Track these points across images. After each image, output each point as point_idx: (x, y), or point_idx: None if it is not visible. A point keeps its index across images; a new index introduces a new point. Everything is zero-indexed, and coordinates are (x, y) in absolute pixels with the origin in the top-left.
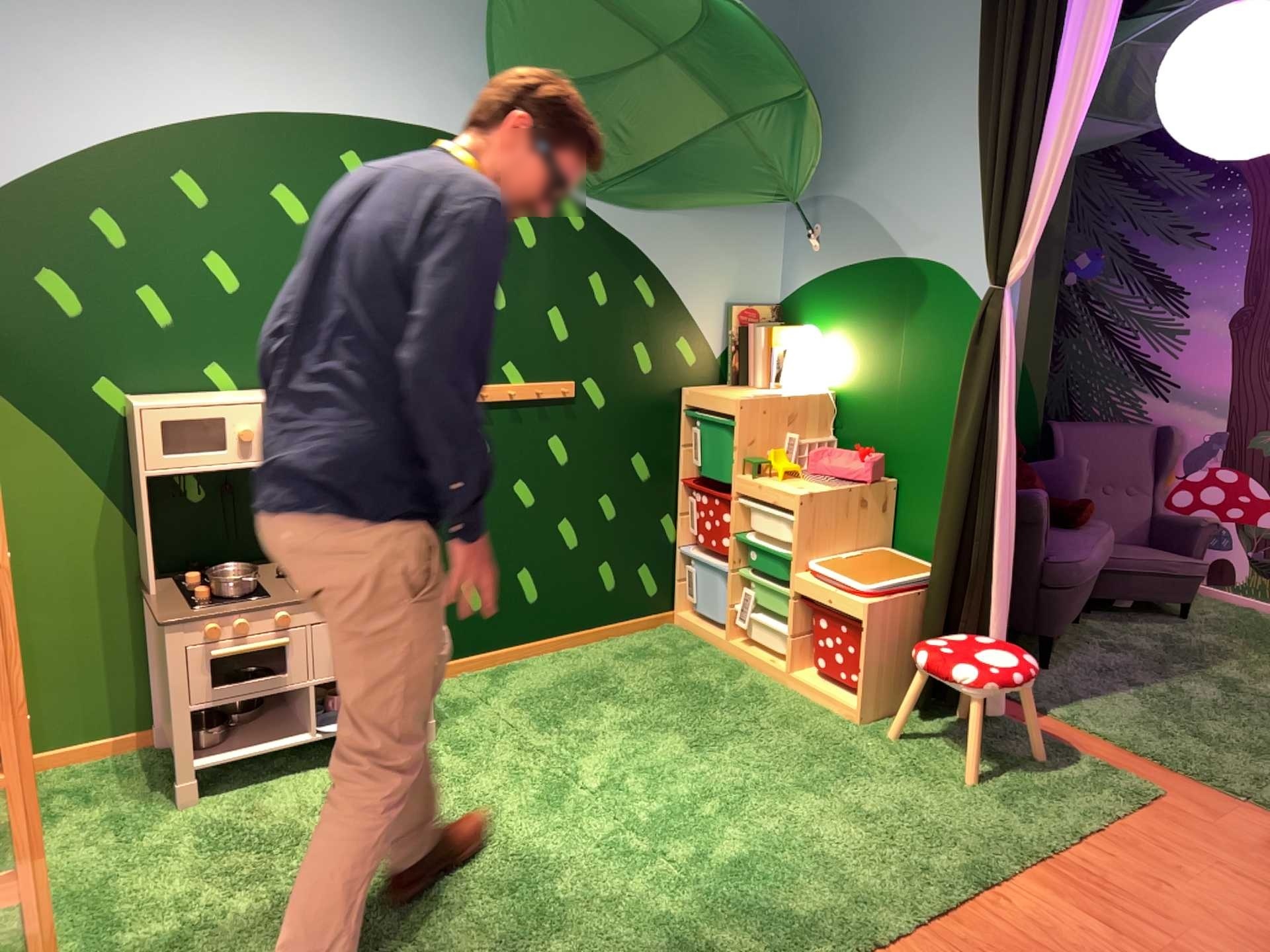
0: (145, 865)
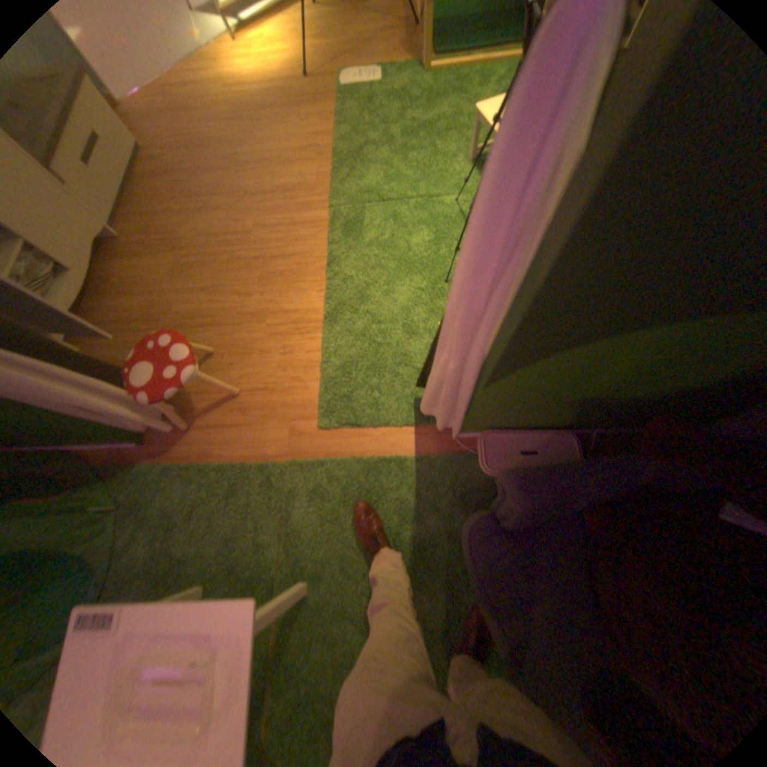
0: (487, 85)
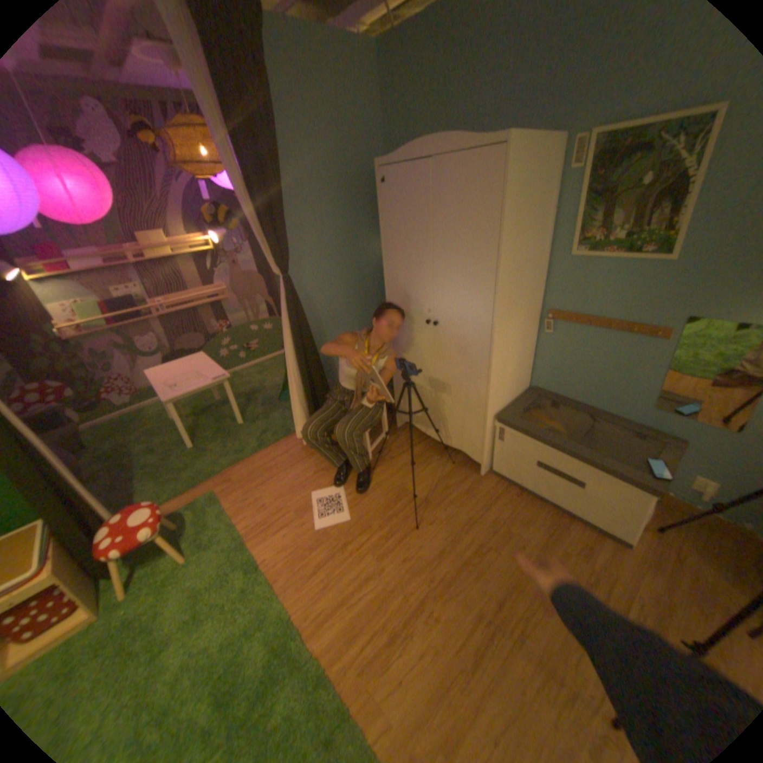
0: None
